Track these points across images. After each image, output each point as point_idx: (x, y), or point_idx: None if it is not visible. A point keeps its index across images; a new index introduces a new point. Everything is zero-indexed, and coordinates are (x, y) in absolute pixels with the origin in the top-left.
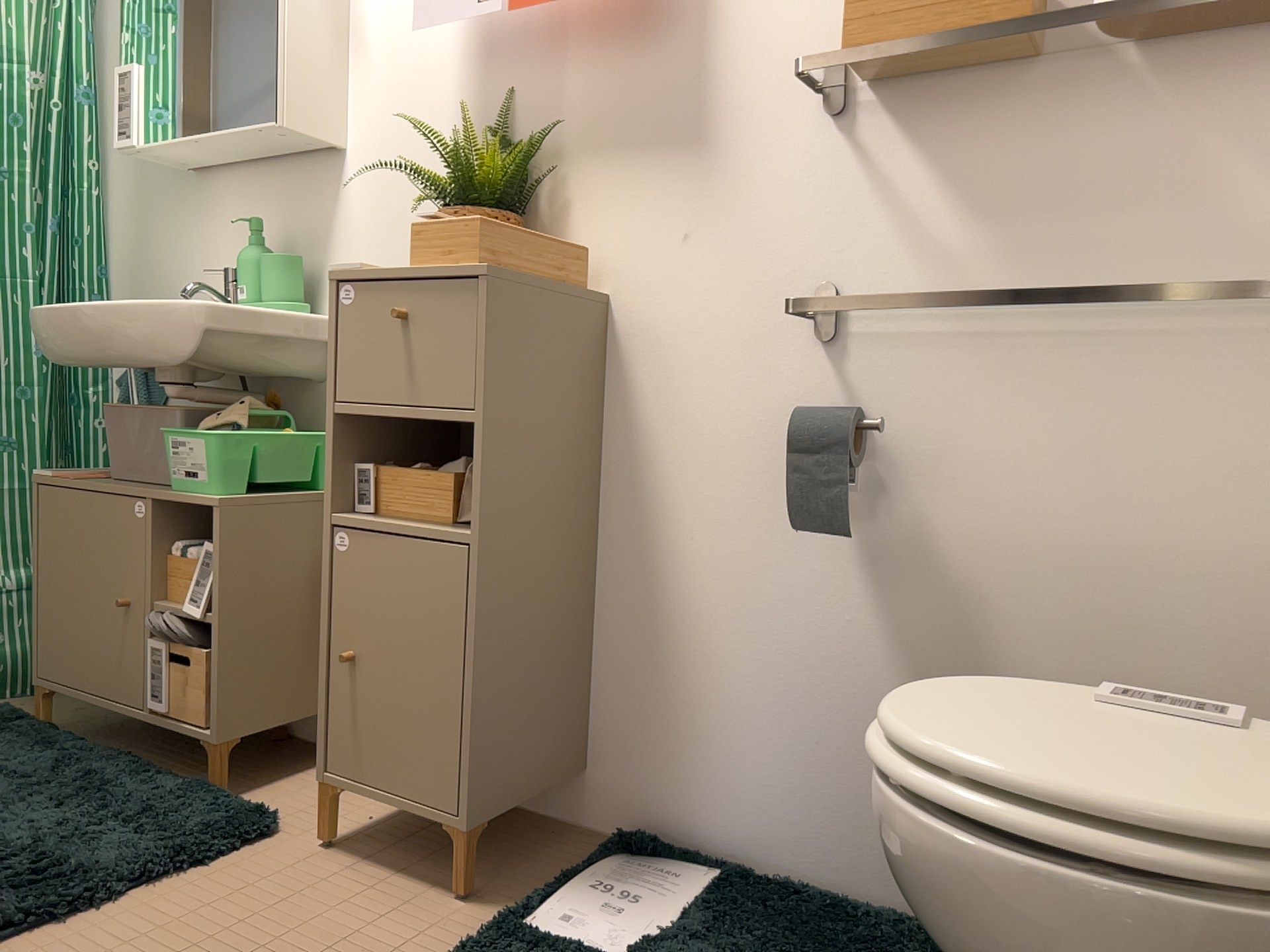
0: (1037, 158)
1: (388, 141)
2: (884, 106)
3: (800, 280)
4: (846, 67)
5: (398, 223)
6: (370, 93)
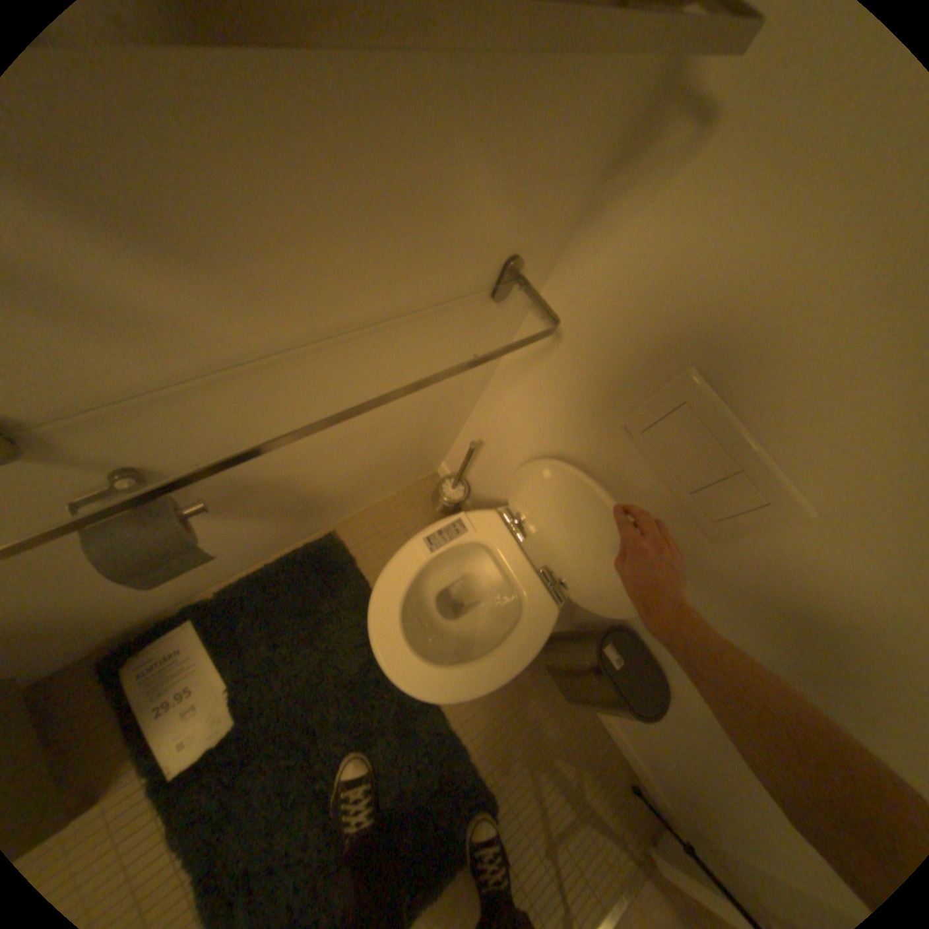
0: (251, 148)
1: None
2: None
3: None
4: None
5: None
6: None
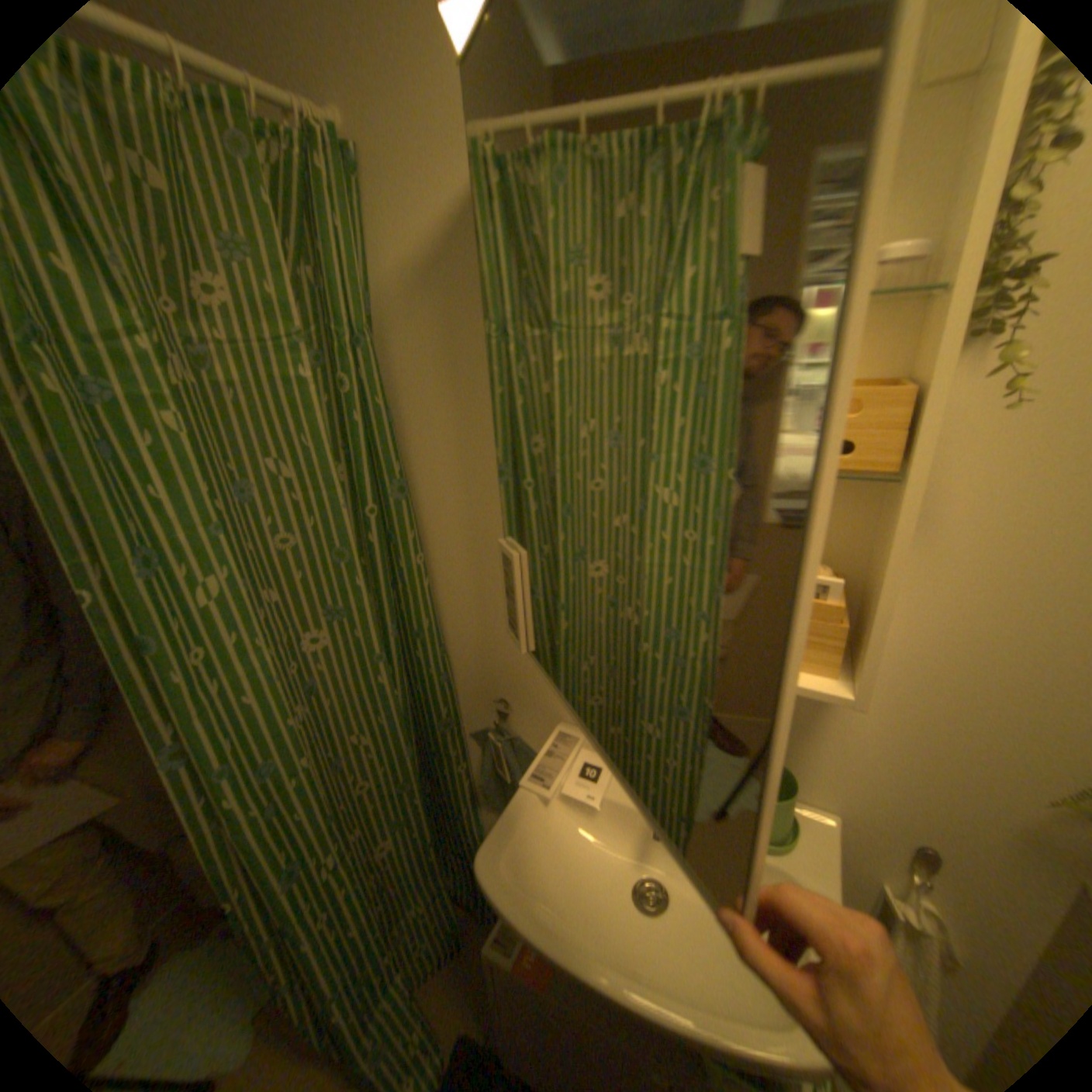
0: None
1: (960, 662)
2: None
3: None
4: None
5: (958, 760)
6: (928, 590)
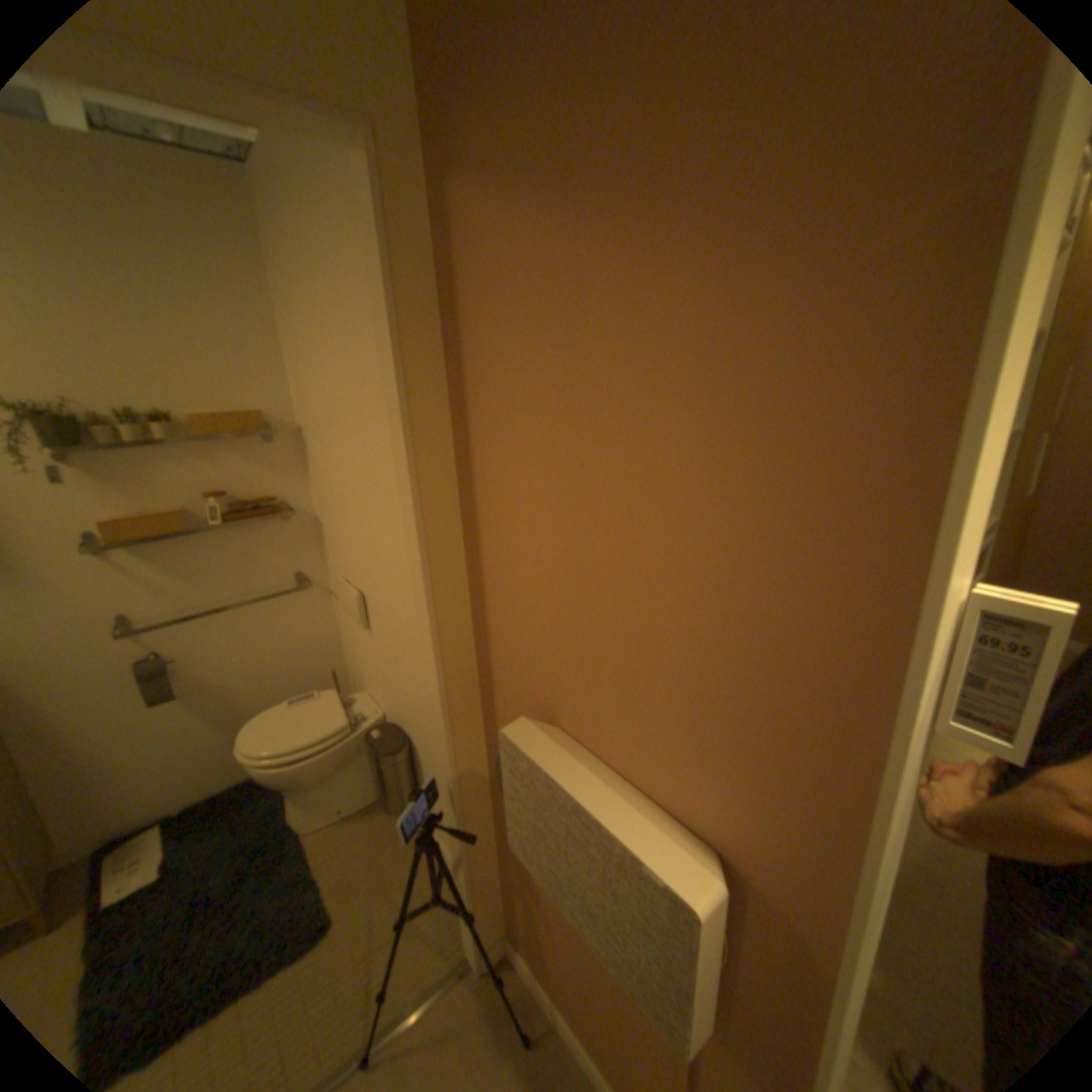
0: (199, 558)
1: None
2: (123, 548)
3: (104, 618)
4: (97, 536)
5: None
6: None
